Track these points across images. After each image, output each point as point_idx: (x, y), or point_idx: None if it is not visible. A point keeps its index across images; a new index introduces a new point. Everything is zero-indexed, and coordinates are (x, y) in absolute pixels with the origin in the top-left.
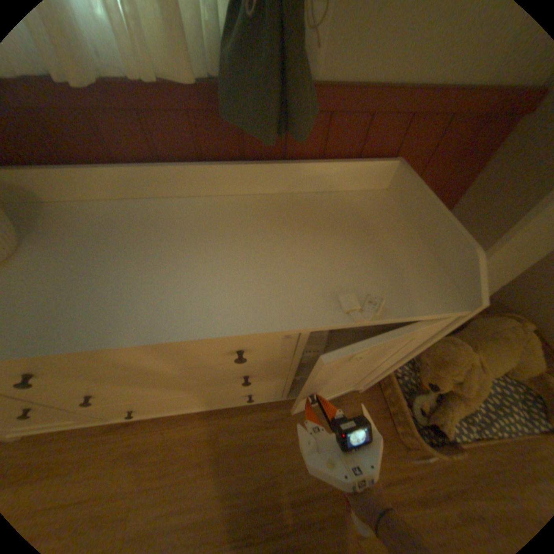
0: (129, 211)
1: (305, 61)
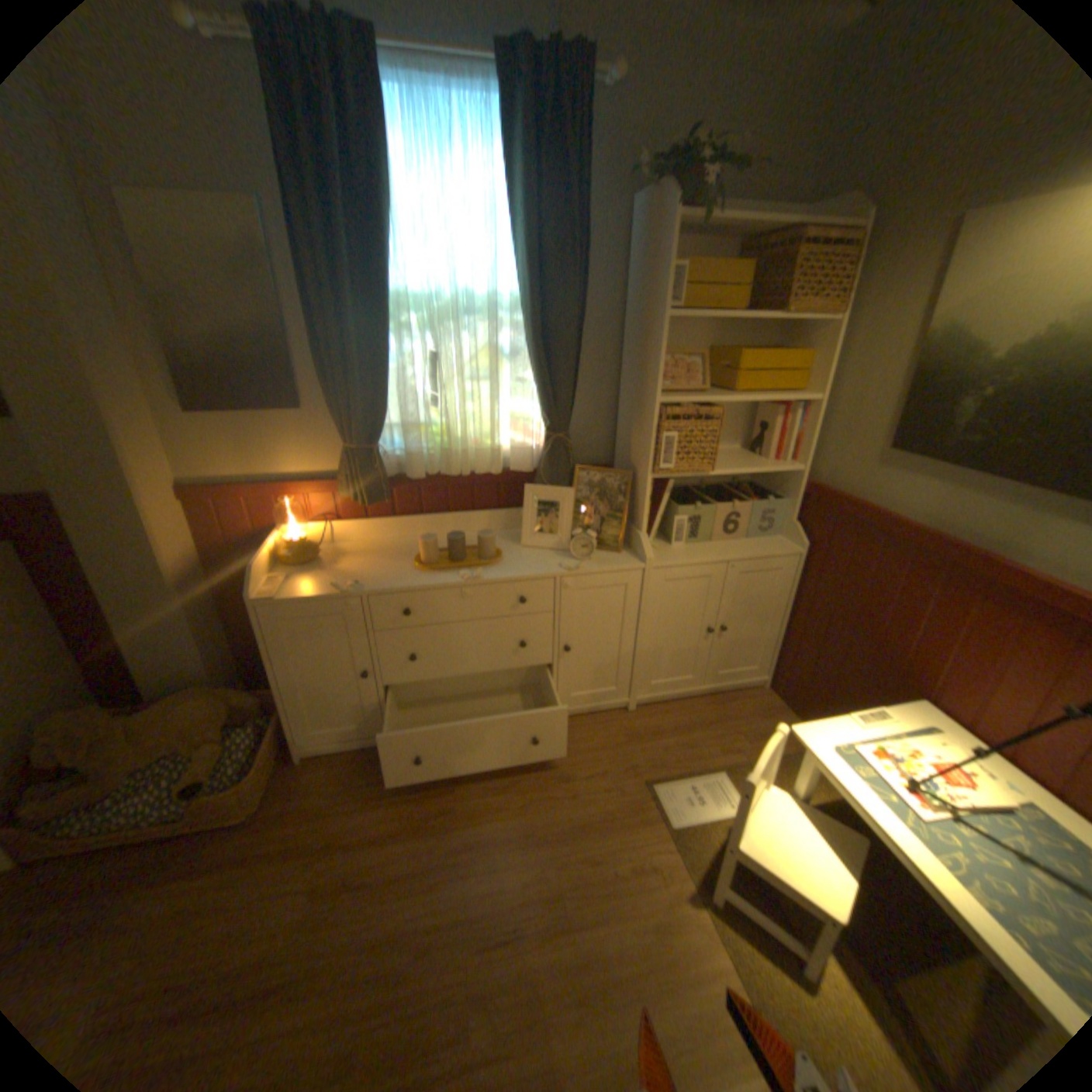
0: None
1: None
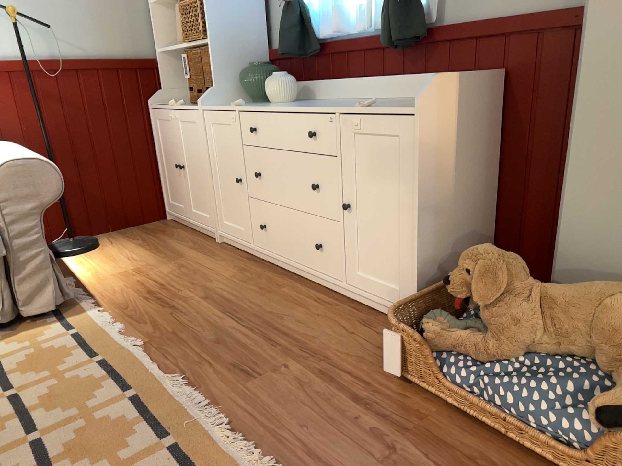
0: (335, 101)
1: (409, 15)
